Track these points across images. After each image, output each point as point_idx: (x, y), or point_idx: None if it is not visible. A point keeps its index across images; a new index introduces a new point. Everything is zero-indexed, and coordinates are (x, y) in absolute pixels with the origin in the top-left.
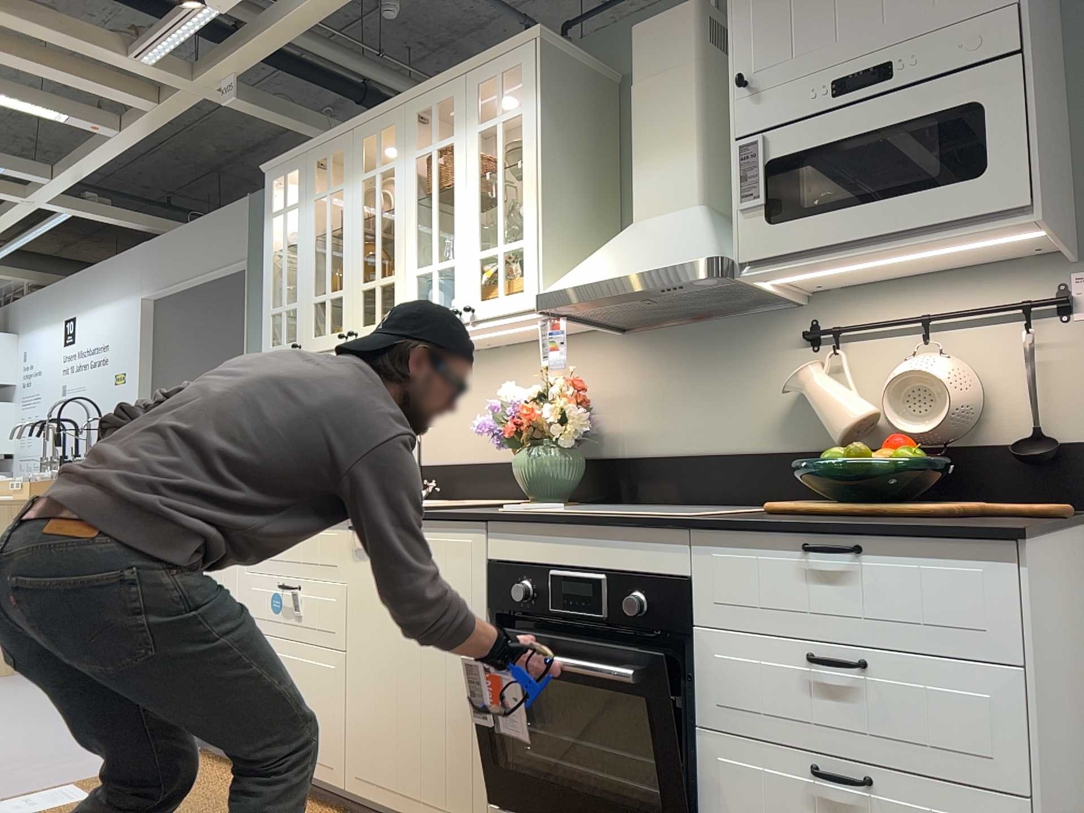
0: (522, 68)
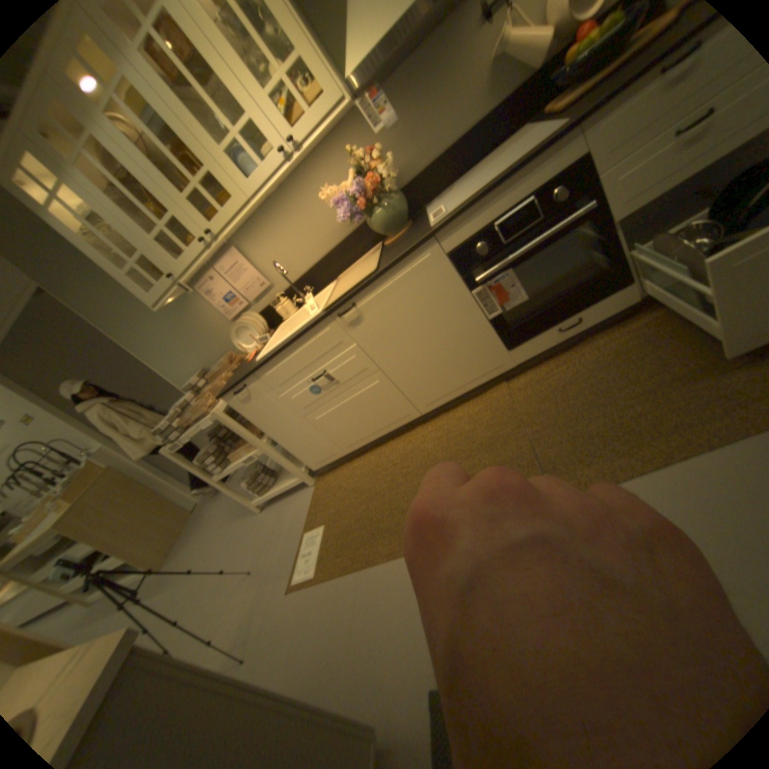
0: None
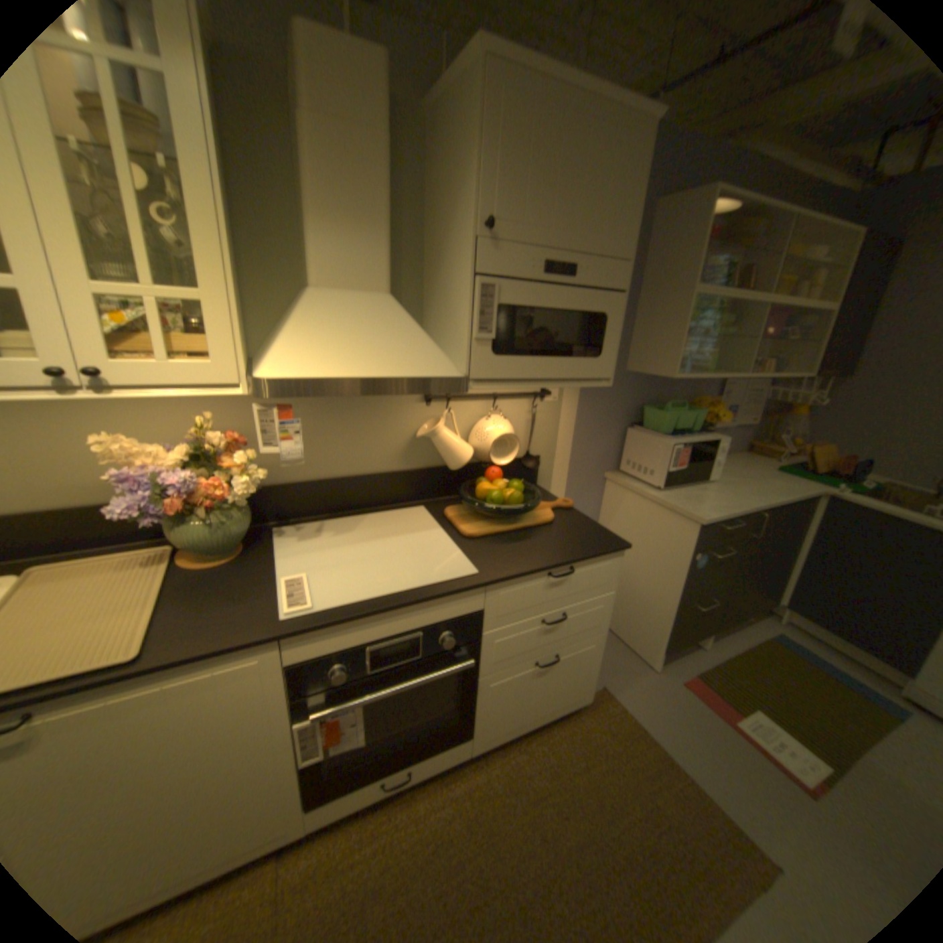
0: None
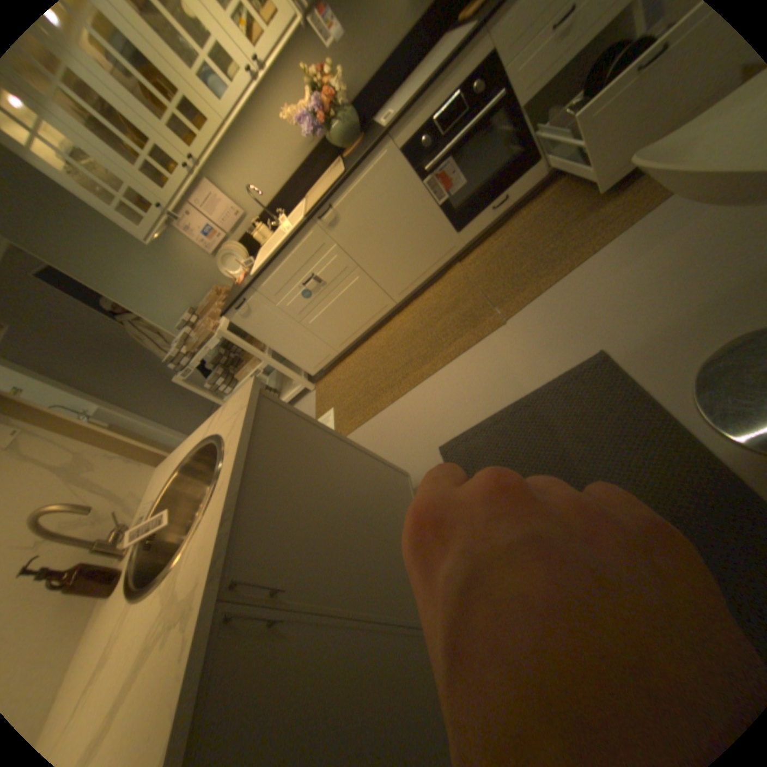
0: None
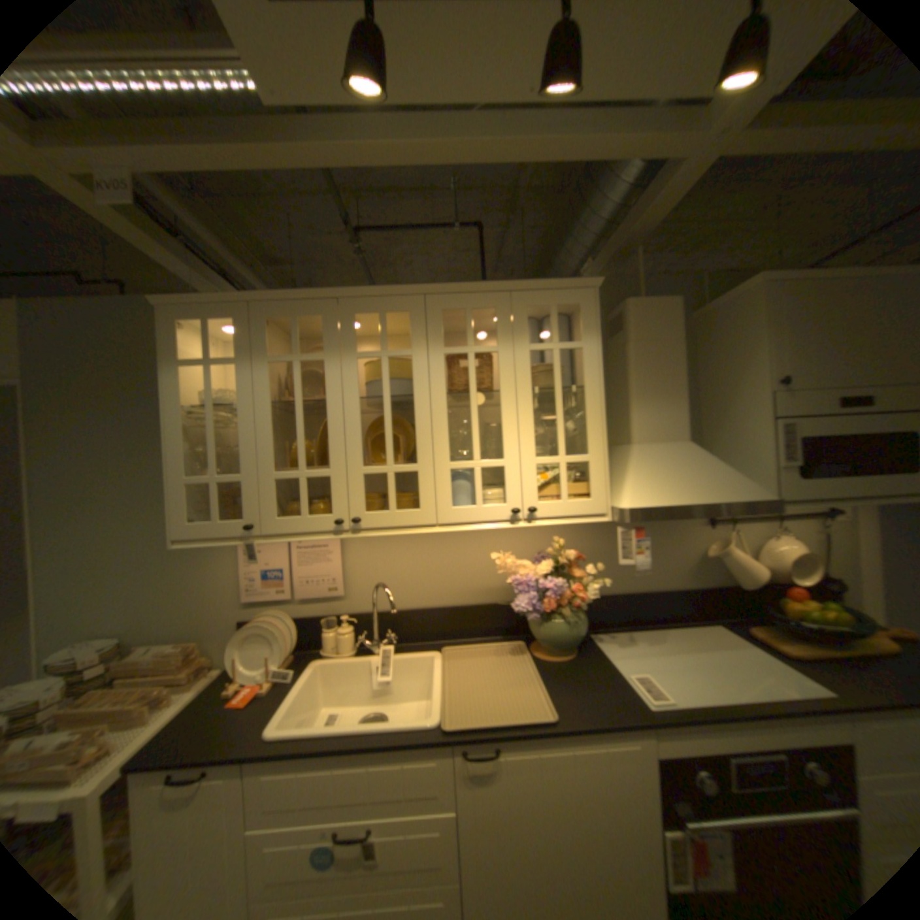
0: (583, 307)
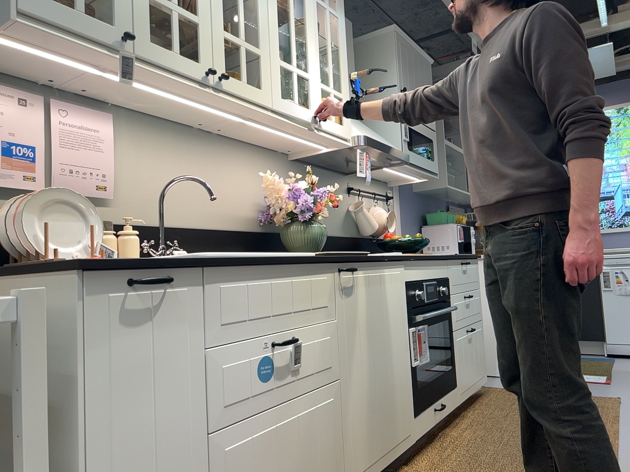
0: None
